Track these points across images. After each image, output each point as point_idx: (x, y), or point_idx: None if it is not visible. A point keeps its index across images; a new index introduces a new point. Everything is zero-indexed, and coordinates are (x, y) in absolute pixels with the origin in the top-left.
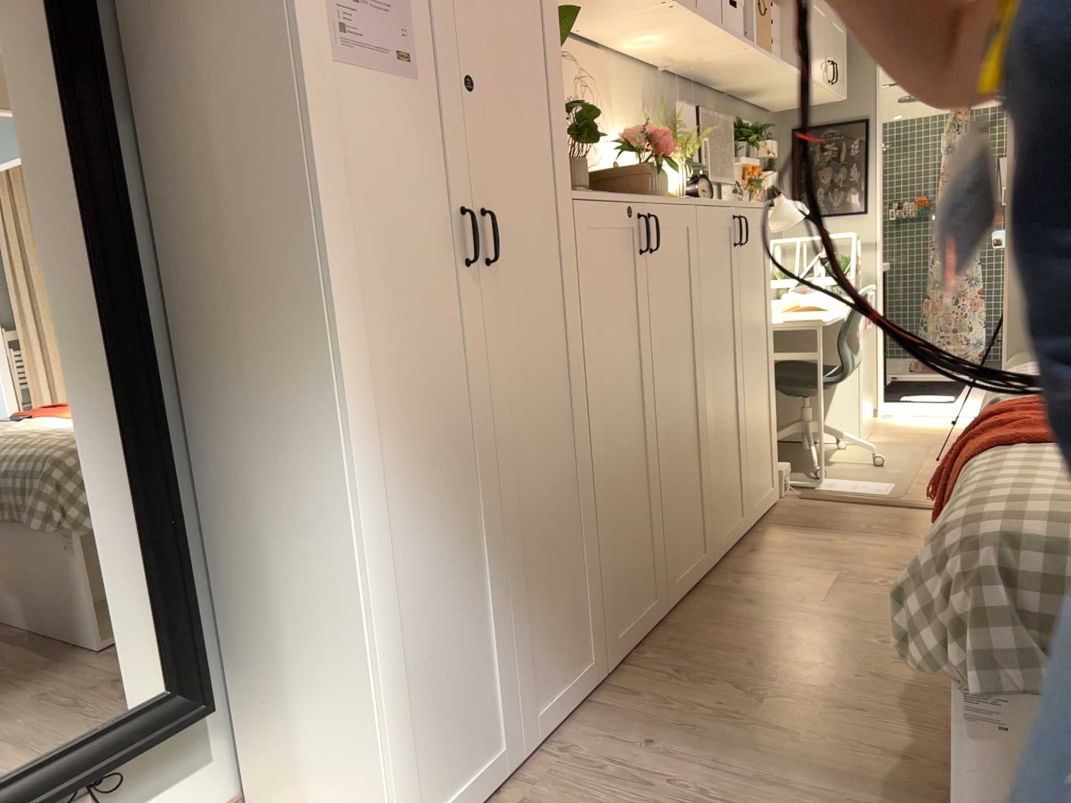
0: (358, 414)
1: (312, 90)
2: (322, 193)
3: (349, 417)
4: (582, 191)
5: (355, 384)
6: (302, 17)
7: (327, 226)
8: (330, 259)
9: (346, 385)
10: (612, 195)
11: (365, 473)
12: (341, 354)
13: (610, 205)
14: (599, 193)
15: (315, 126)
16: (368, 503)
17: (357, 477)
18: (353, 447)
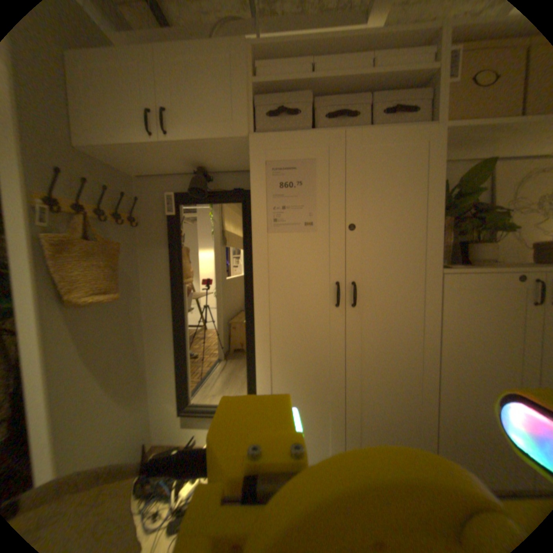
0: (261, 356)
1: (254, 245)
2: (254, 280)
3: (257, 357)
4: (464, 268)
5: (261, 346)
6: (253, 221)
7: (255, 291)
8: (255, 302)
9: (256, 346)
10: (501, 268)
11: (262, 378)
12: (256, 335)
13: (493, 275)
14: (484, 268)
15: (254, 257)
16: (262, 388)
17: (257, 378)
18: (257, 367)
